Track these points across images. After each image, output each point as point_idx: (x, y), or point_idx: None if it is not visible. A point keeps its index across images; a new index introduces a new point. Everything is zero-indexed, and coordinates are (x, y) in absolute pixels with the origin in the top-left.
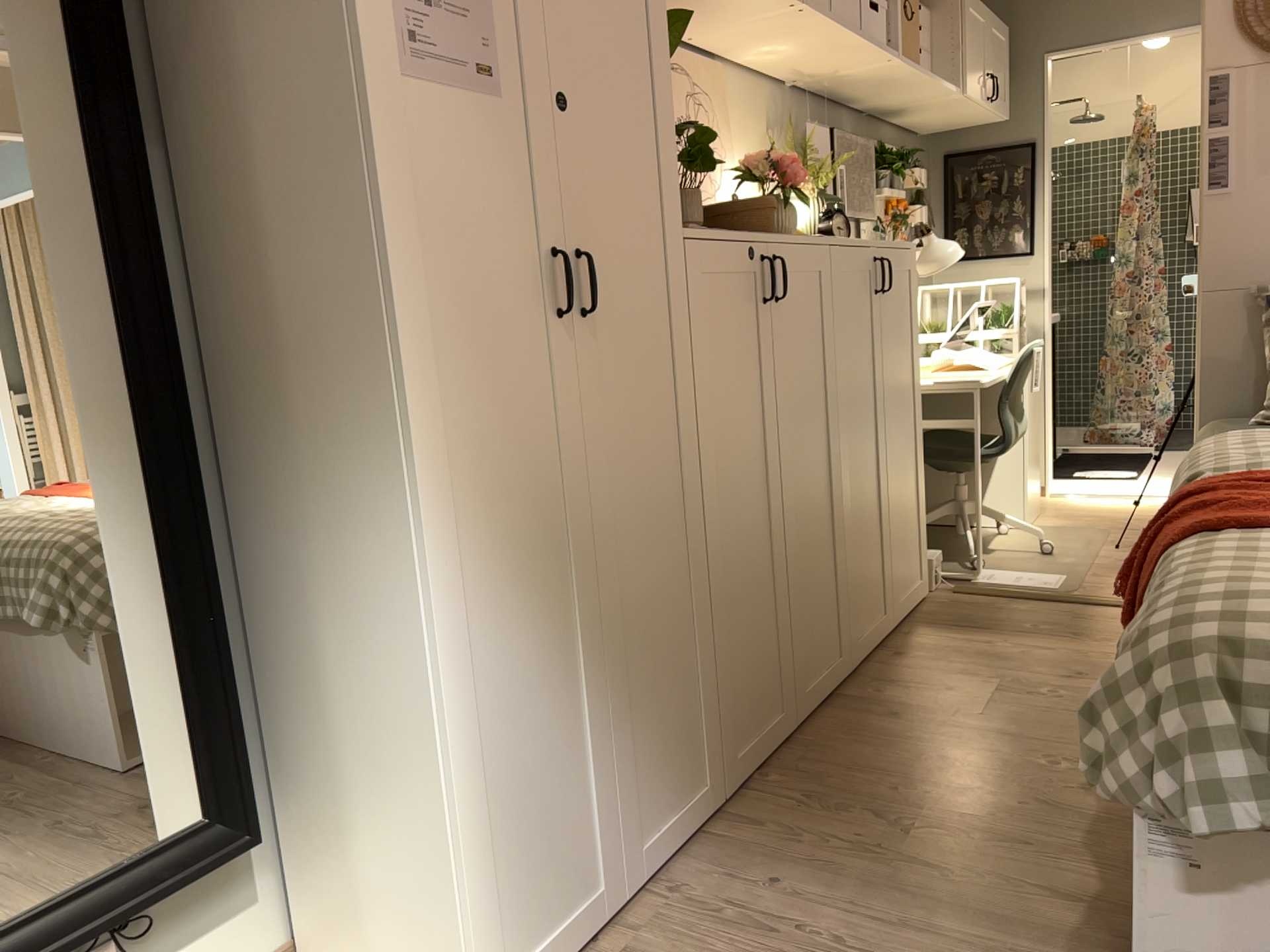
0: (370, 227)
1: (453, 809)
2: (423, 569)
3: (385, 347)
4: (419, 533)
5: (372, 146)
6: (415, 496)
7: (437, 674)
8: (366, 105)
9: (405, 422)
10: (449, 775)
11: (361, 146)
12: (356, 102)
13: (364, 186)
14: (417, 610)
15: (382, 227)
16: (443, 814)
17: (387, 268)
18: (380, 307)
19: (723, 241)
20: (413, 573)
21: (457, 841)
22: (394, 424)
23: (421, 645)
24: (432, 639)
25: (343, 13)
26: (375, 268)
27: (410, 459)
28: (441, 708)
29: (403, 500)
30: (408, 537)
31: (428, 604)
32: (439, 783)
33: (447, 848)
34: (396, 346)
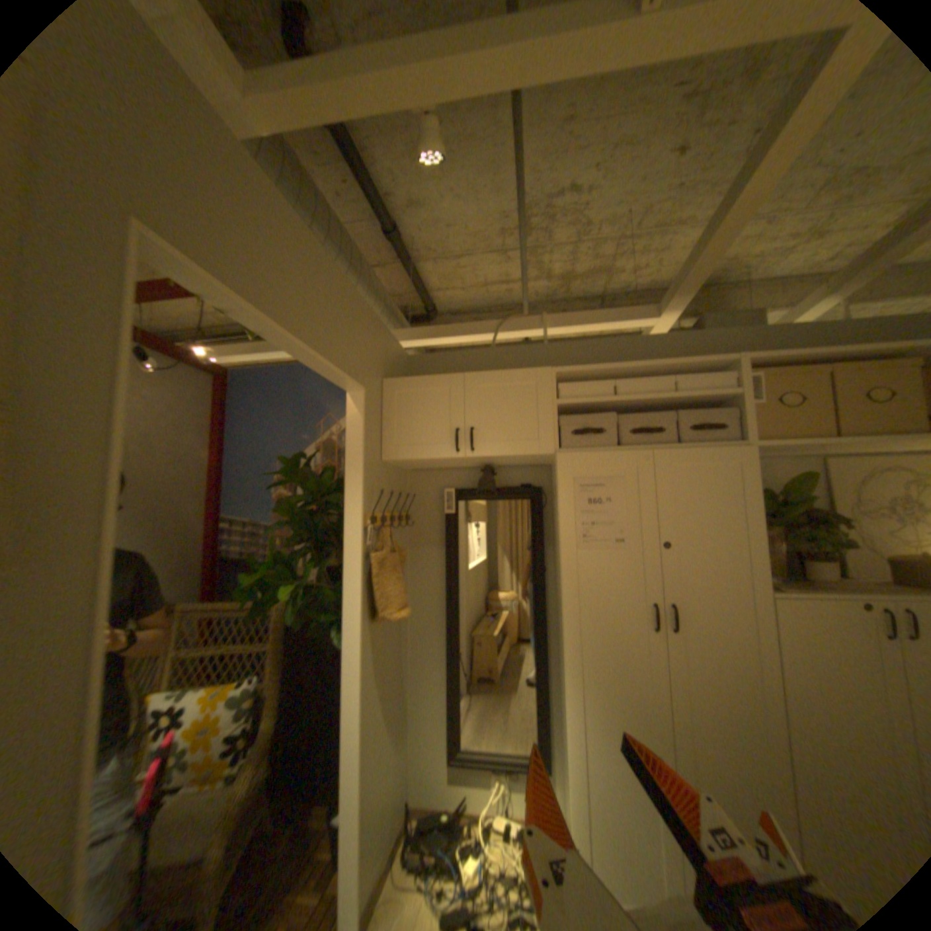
0: (562, 600)
1: (577, 811)
2: (573, 715)
3: (564, 637)
4: (572, 702)
5: (566, 575)
6: (572, 689)
7: (575, 756)
8: (566, 563)
9: (570, 663)
10: (577, 797)
11: (561, 576)
12: (561, 563)
13: (562, 587)
14: (568, 729)
15: (568, 600)
16: (572, 810)
17: (568, 612)
18: (563, 625)
19: (832, 603)
20: (568, 715)
21: (578, 825)
22: (565, 663)
23: (569, 742)
24: (574, 742)
25: (560, 538)
26: (563, 612)
27: (571, 676)
28: (575, 769)
29: (566, 689)
30: (567, 702)
31: (574, 729)
32: (571, 797)
33: (573, 825)
34: (569, 637)
